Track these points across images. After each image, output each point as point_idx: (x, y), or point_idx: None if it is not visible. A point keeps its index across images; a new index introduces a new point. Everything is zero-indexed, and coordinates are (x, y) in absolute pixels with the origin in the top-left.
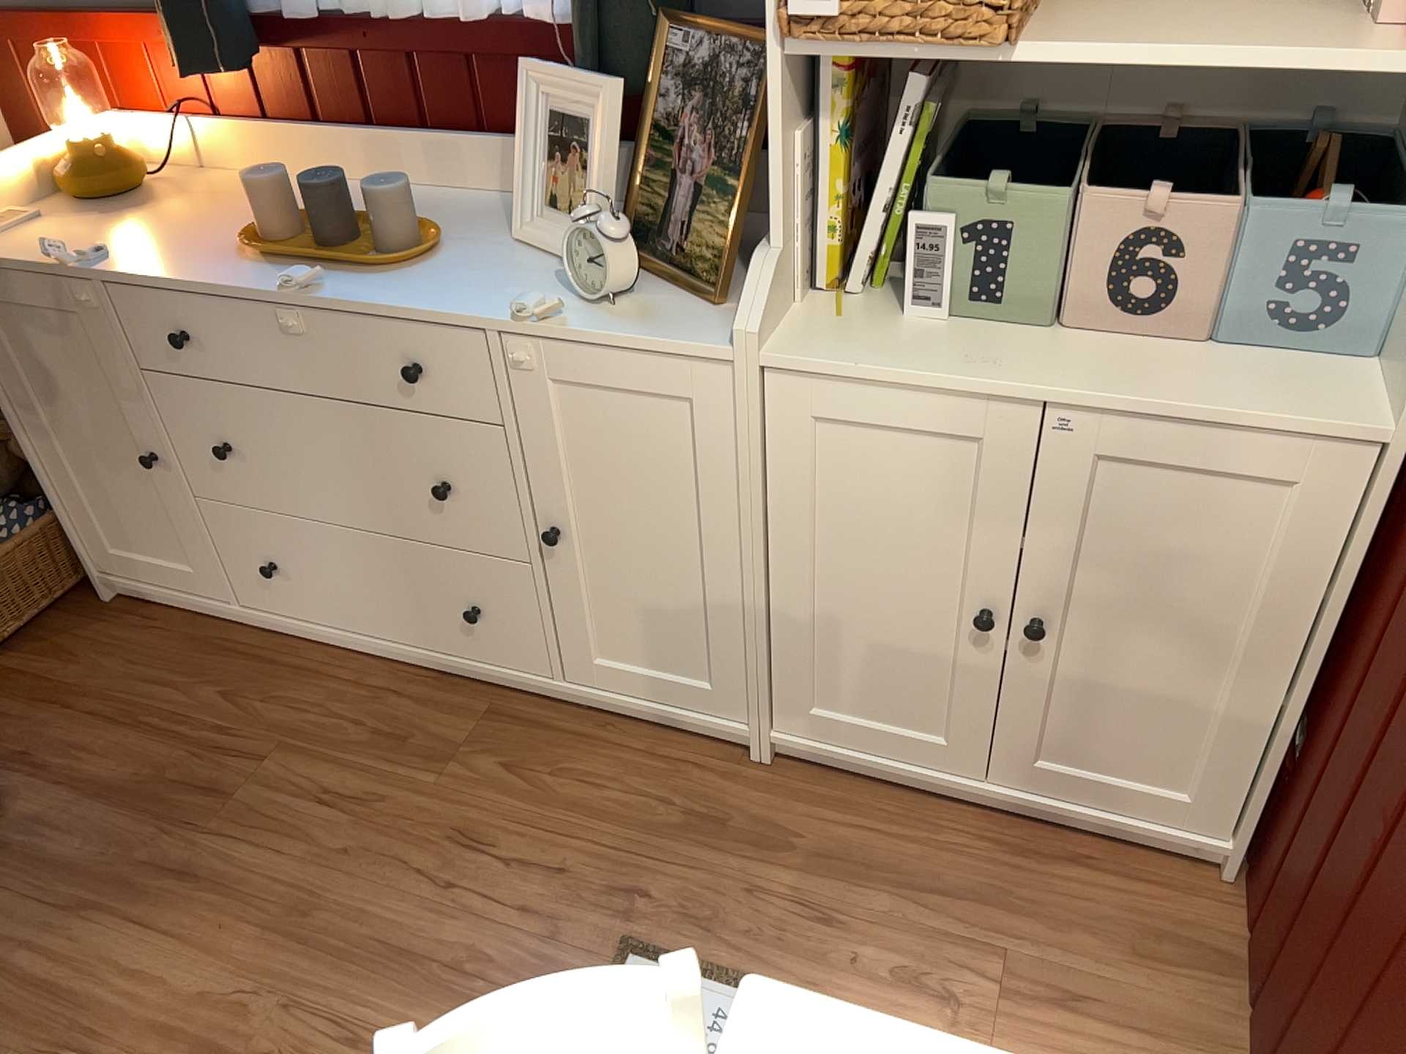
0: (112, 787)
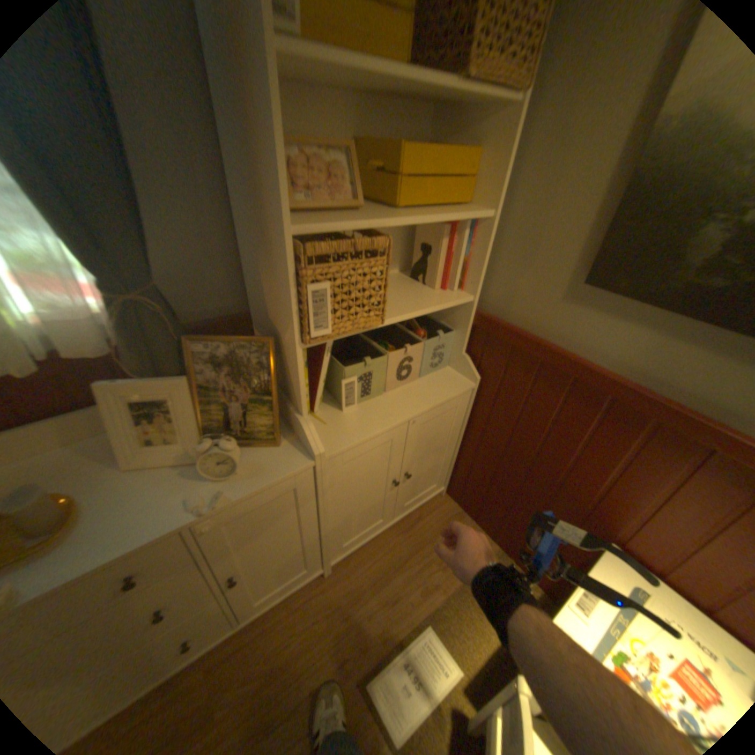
0: None
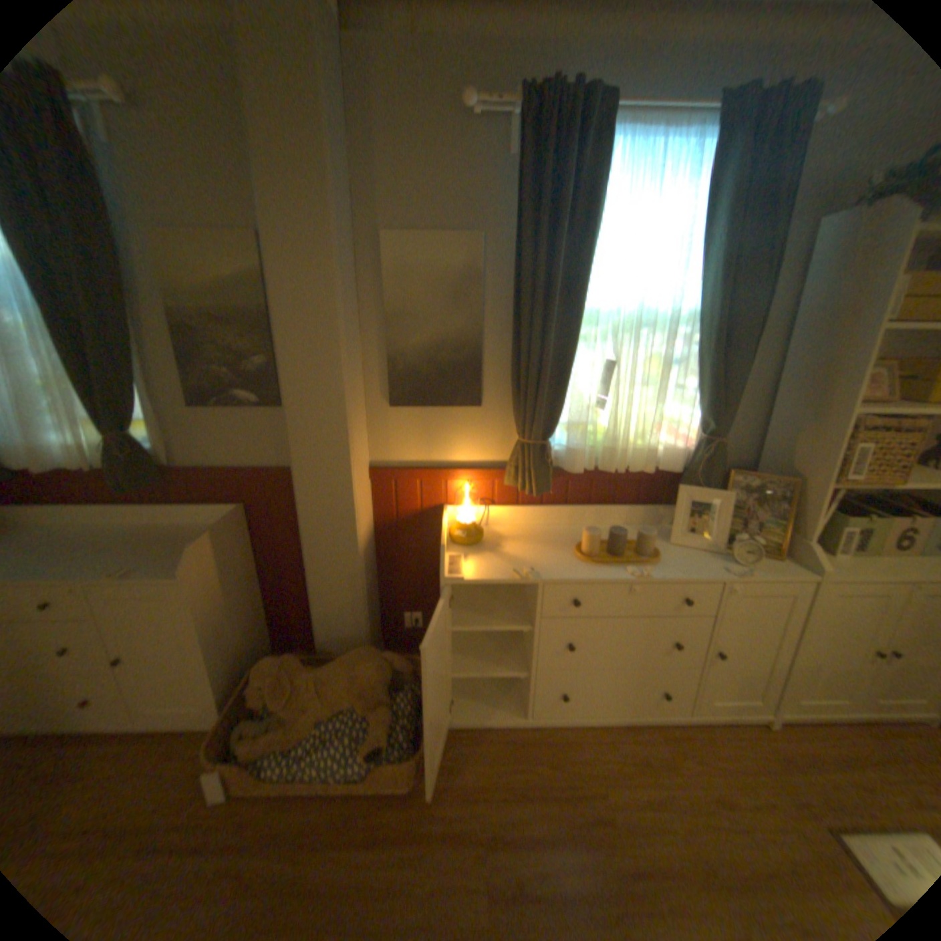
0: (556, 848)
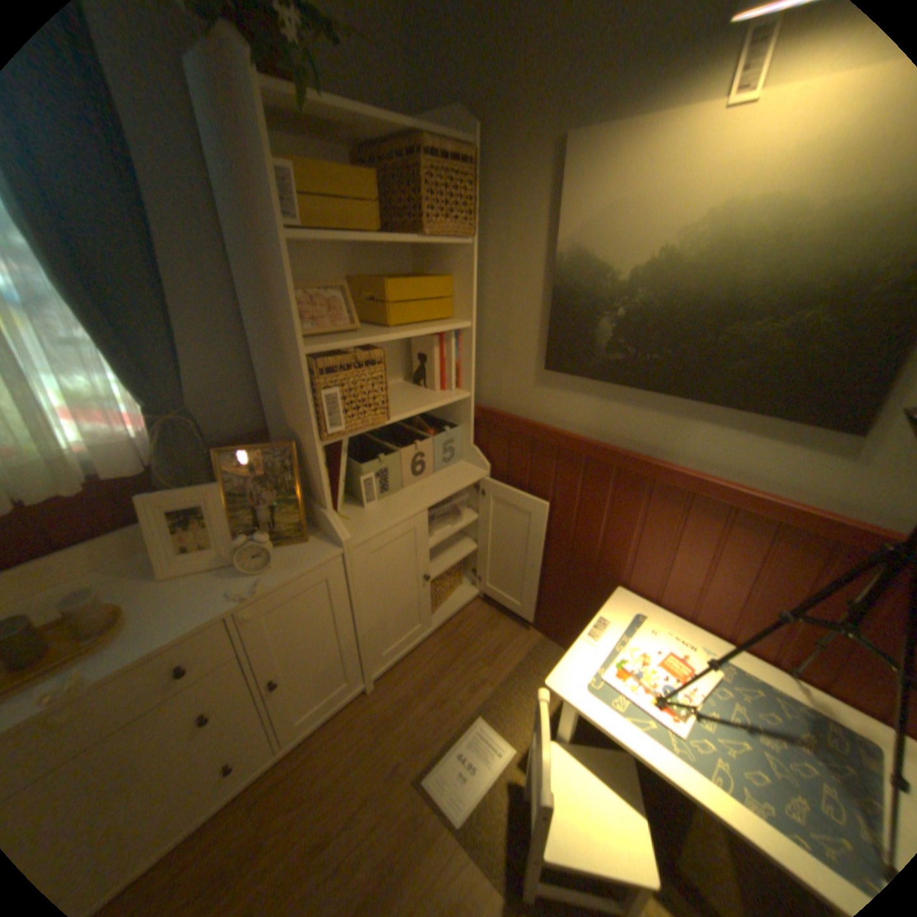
0: None
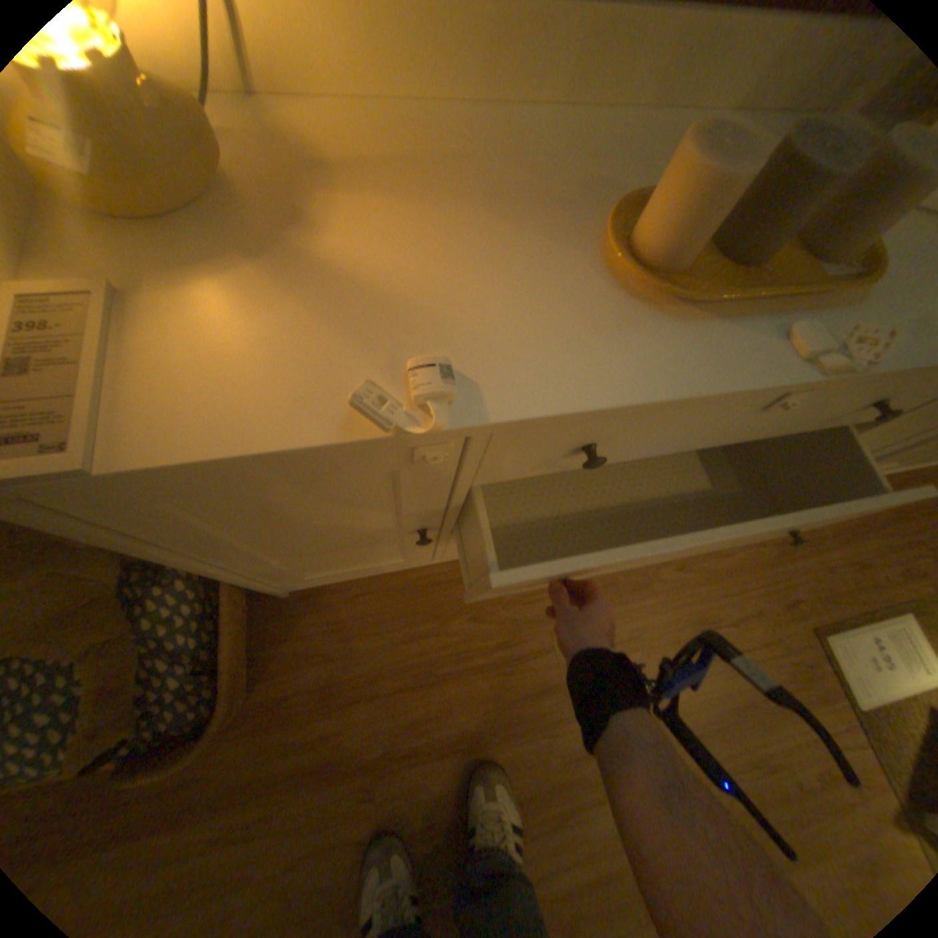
0: (479, 744)
